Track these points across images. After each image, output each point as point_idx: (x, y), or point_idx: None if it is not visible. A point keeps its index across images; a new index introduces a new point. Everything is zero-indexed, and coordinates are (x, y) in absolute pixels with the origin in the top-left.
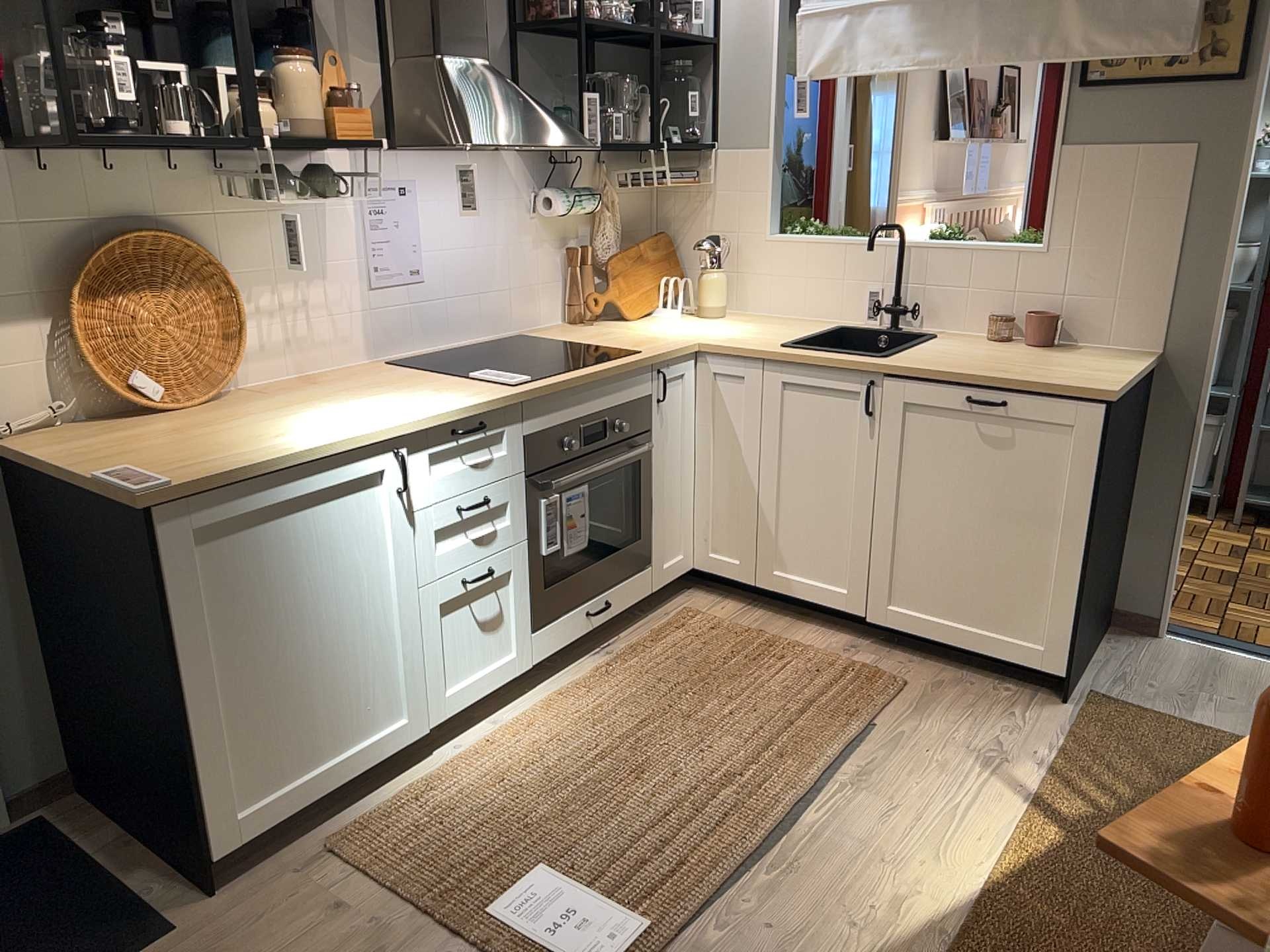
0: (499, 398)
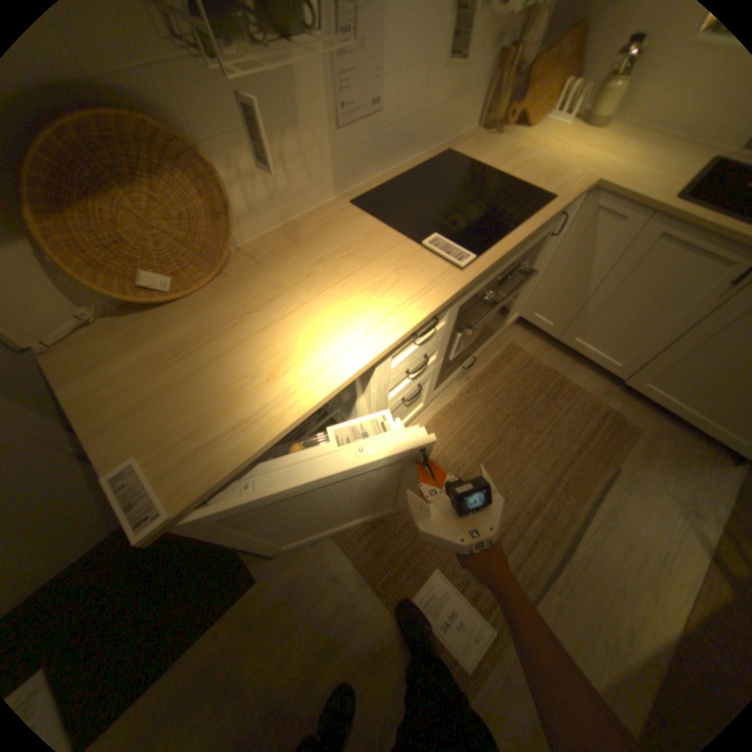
0: (454, 295)
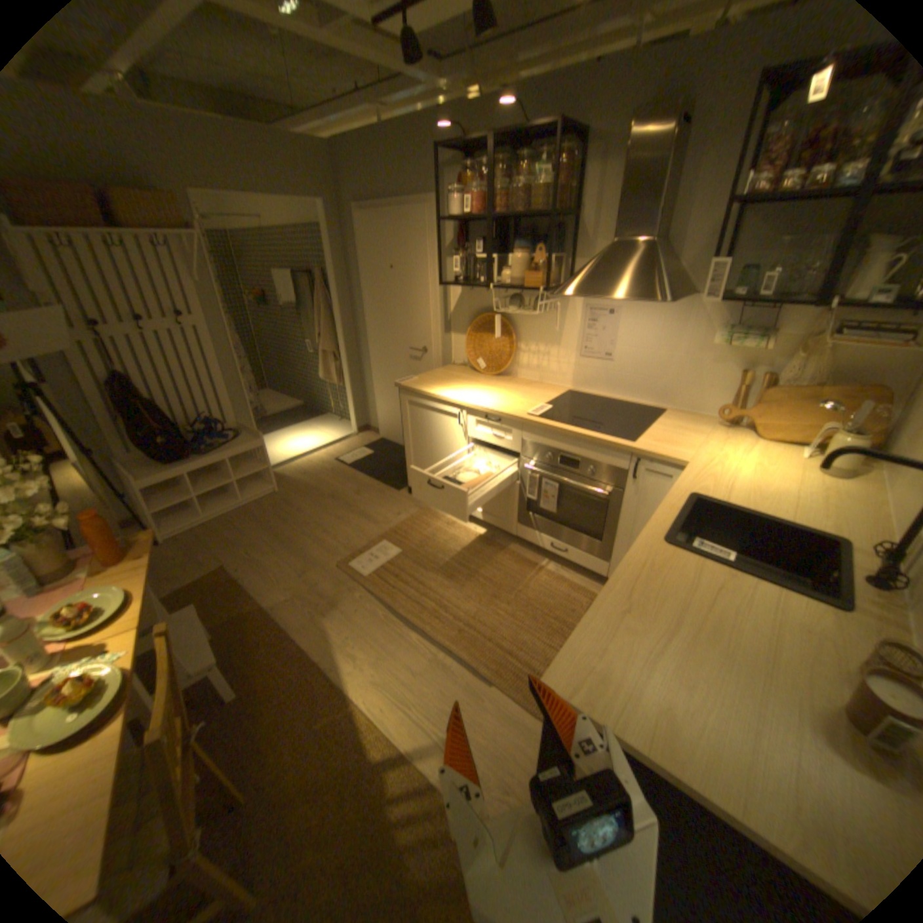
0: (505, 414)
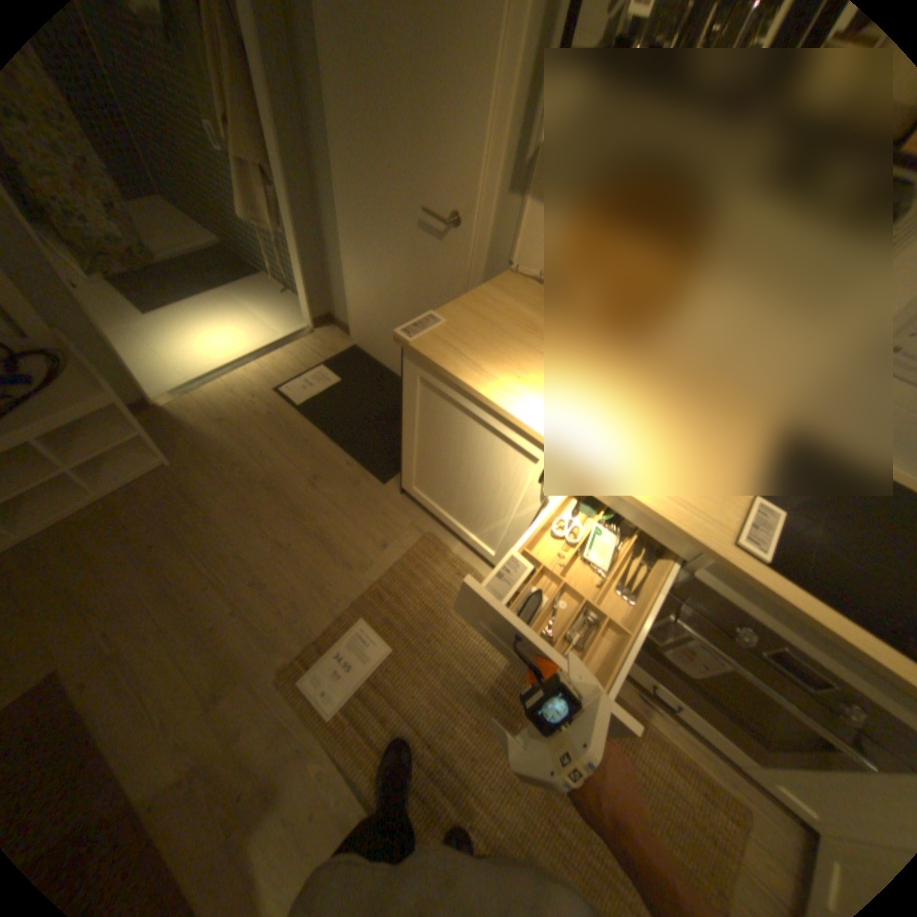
0: (685, 531)
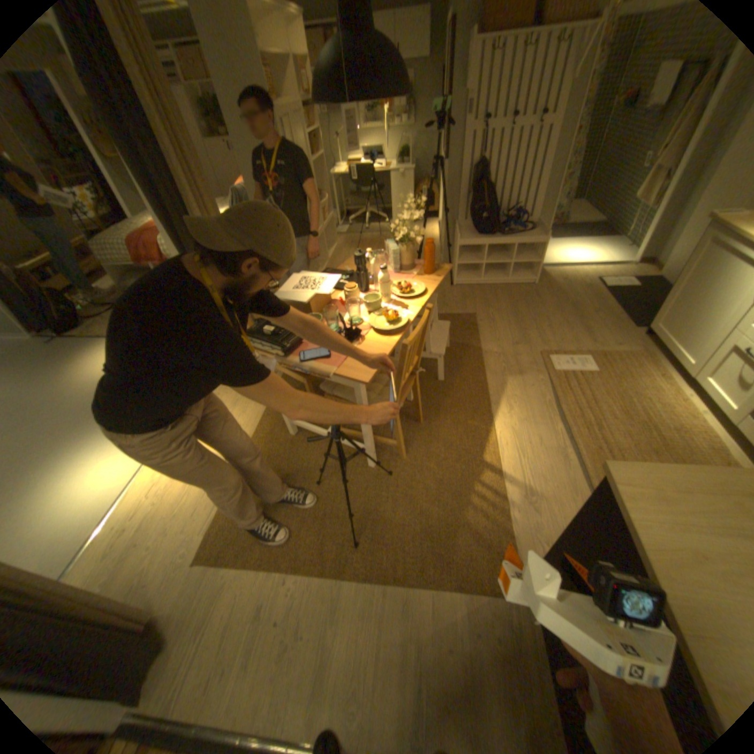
0: None
